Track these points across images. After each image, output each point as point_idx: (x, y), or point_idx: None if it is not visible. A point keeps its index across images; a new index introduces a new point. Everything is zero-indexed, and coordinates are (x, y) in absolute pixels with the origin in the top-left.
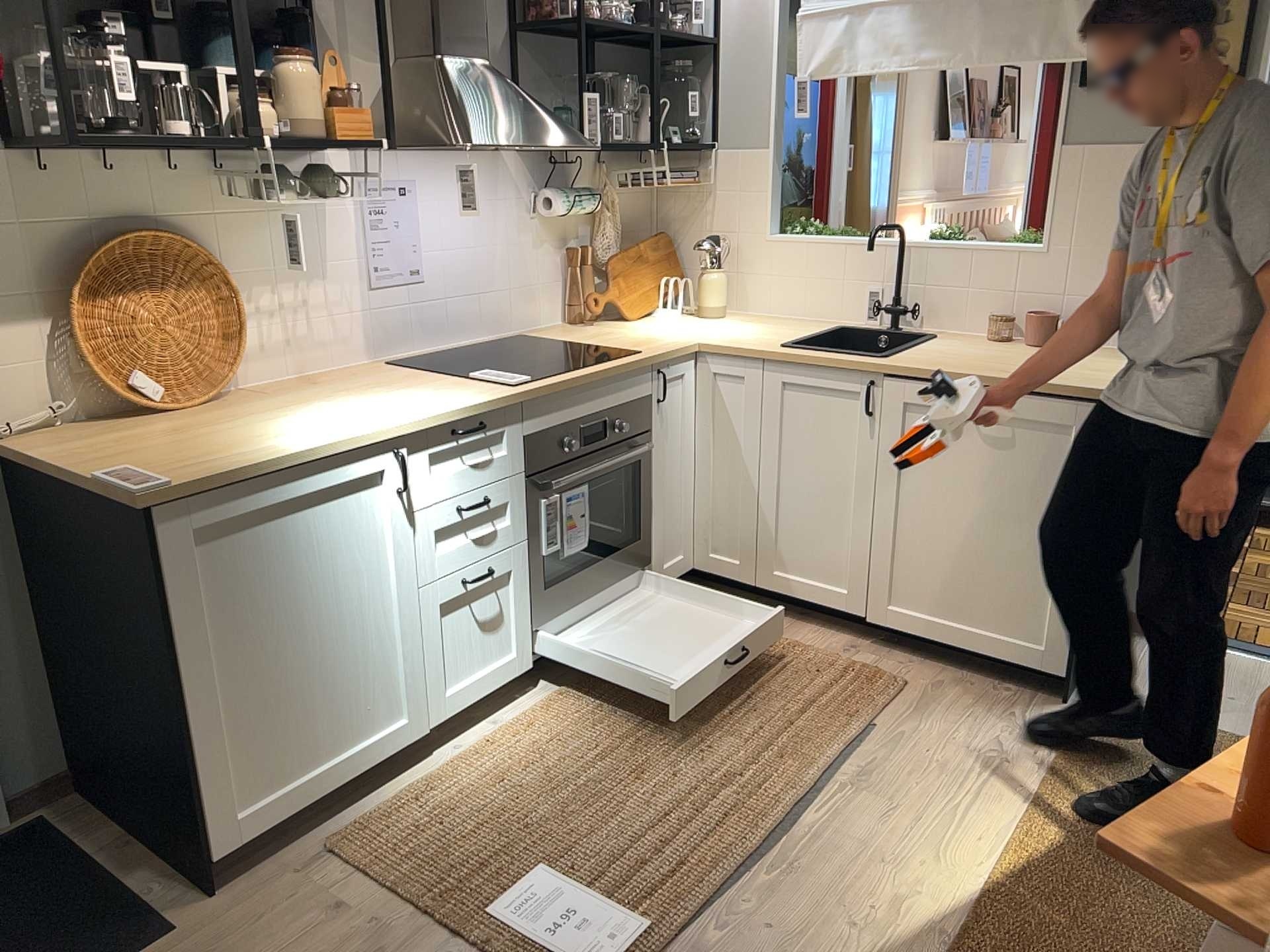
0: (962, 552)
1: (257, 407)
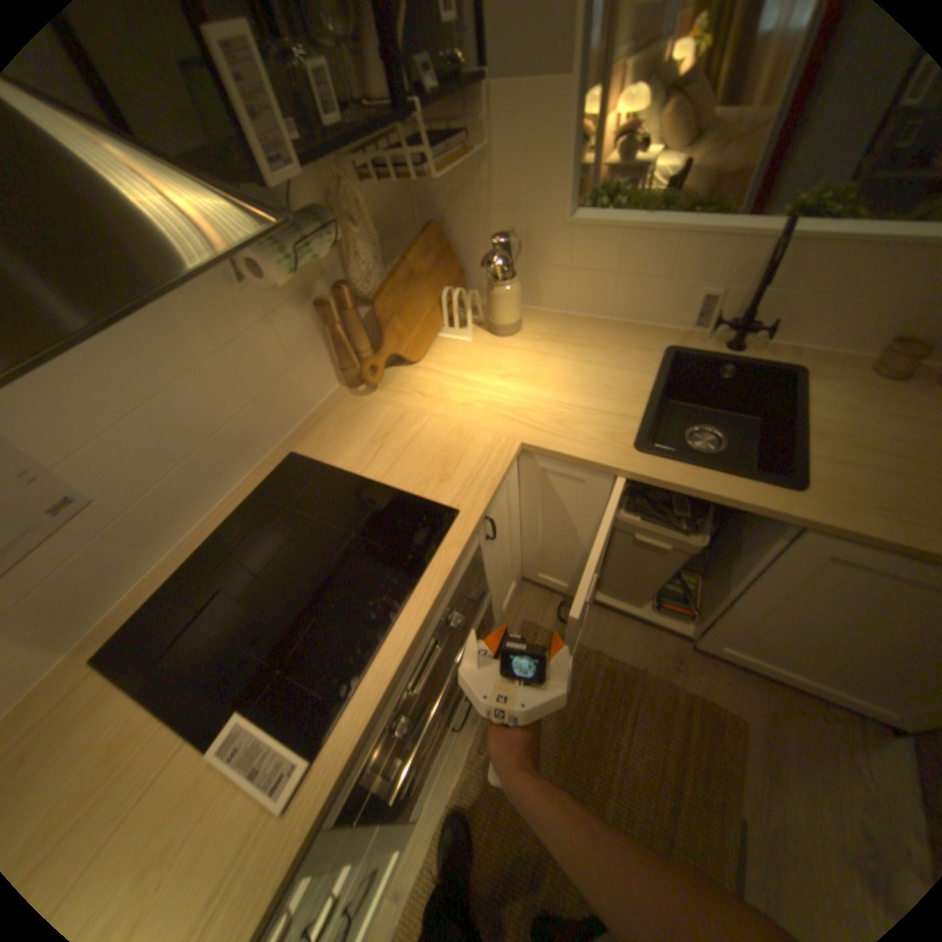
0: (831, 652)
1: None
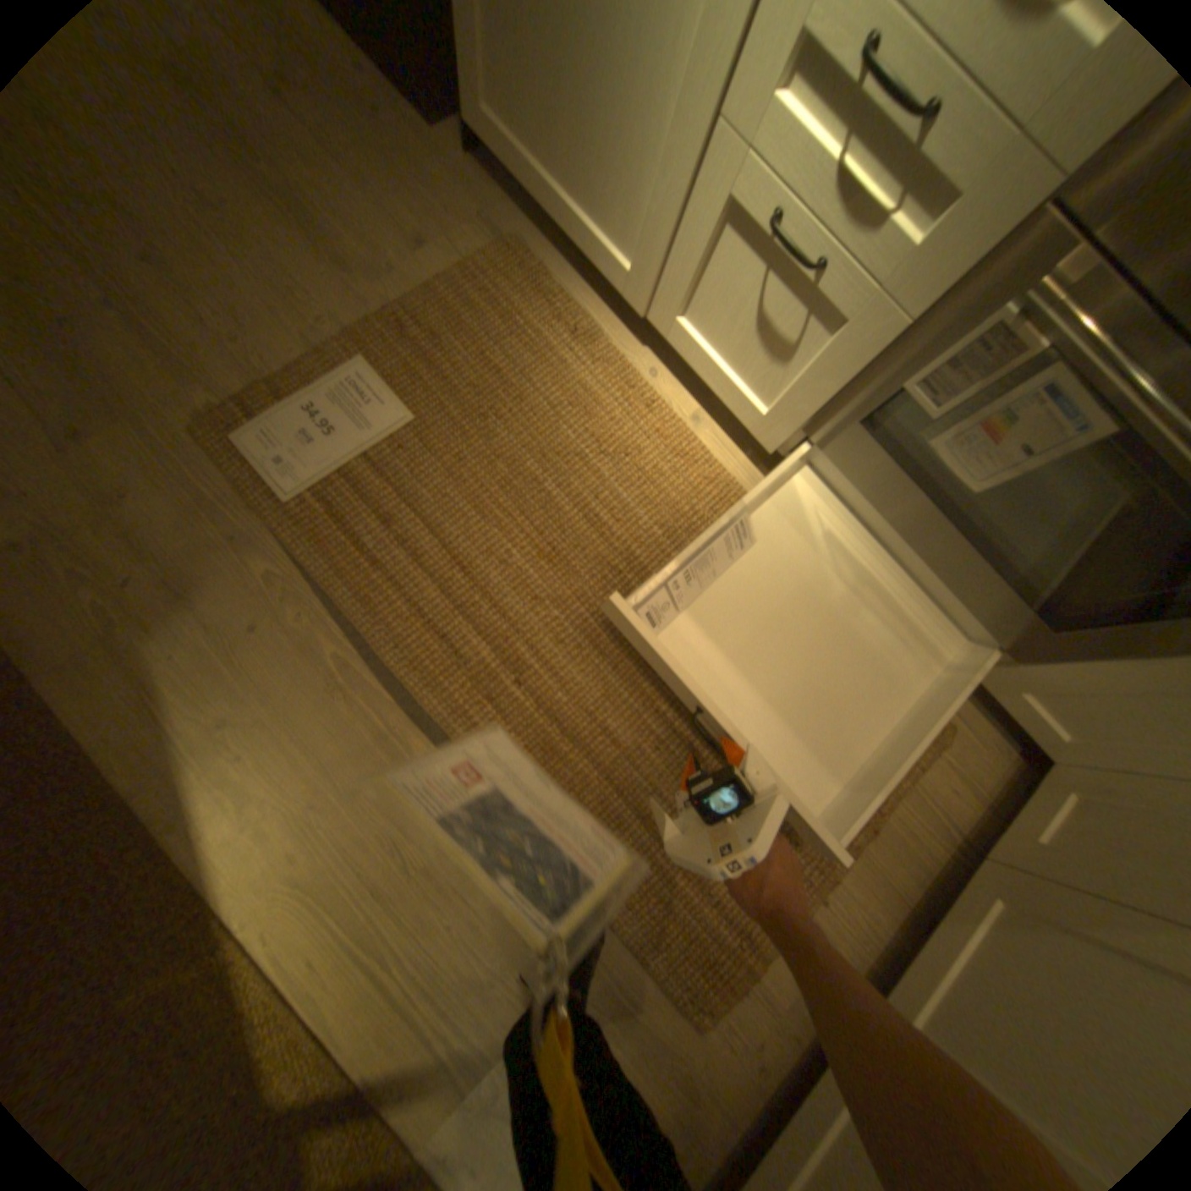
0: None
1: None
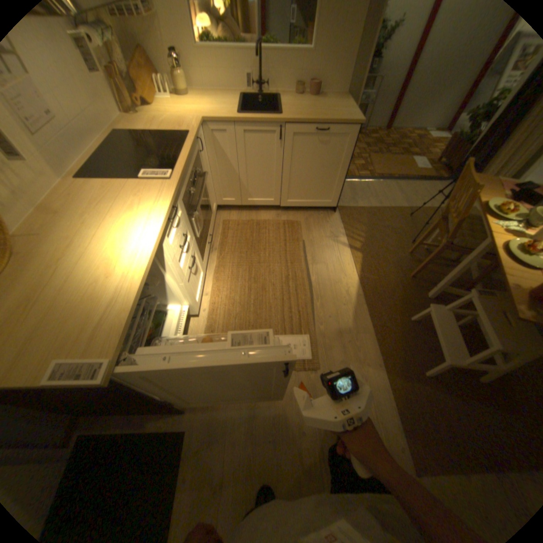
0: (308, 181)
1: (48, 249)
